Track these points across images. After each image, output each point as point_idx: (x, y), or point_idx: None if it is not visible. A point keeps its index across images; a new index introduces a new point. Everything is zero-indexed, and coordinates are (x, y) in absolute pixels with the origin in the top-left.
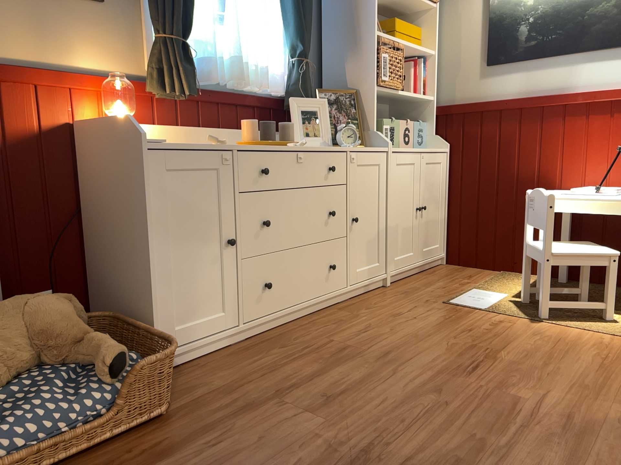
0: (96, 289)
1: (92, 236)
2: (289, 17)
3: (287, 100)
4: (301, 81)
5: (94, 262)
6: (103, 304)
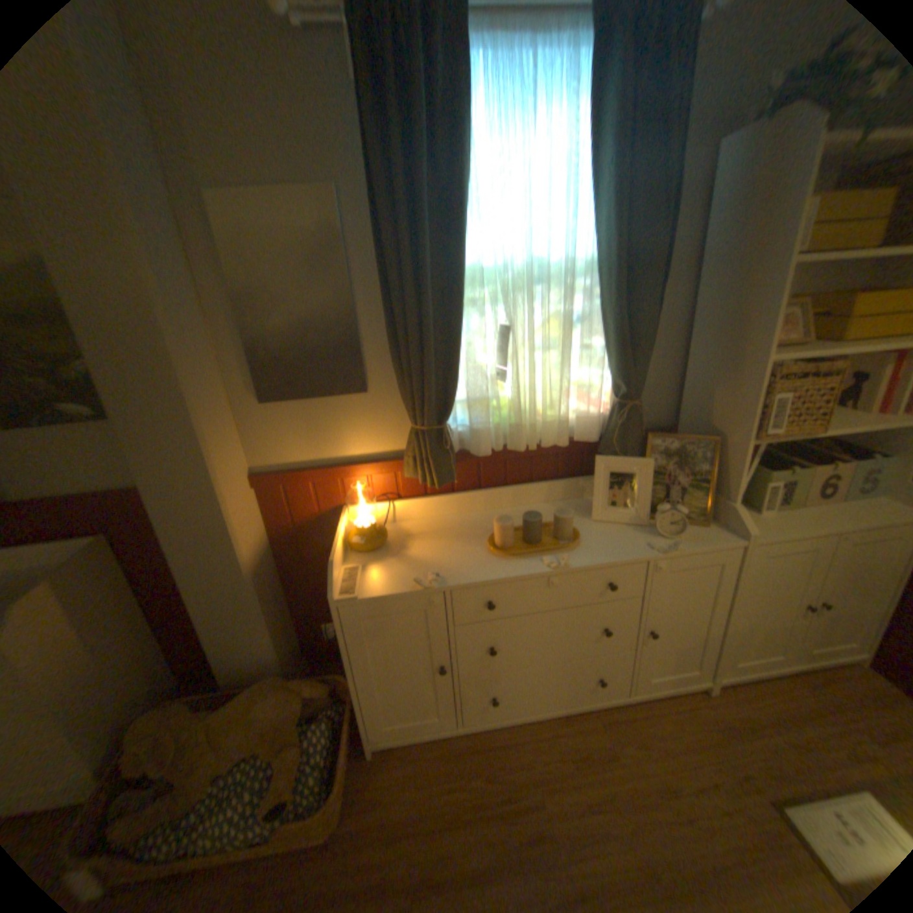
0: None
1: None
2: (611, 345)
3: (602, 446)
4: (619, 430)
5: None
6: None
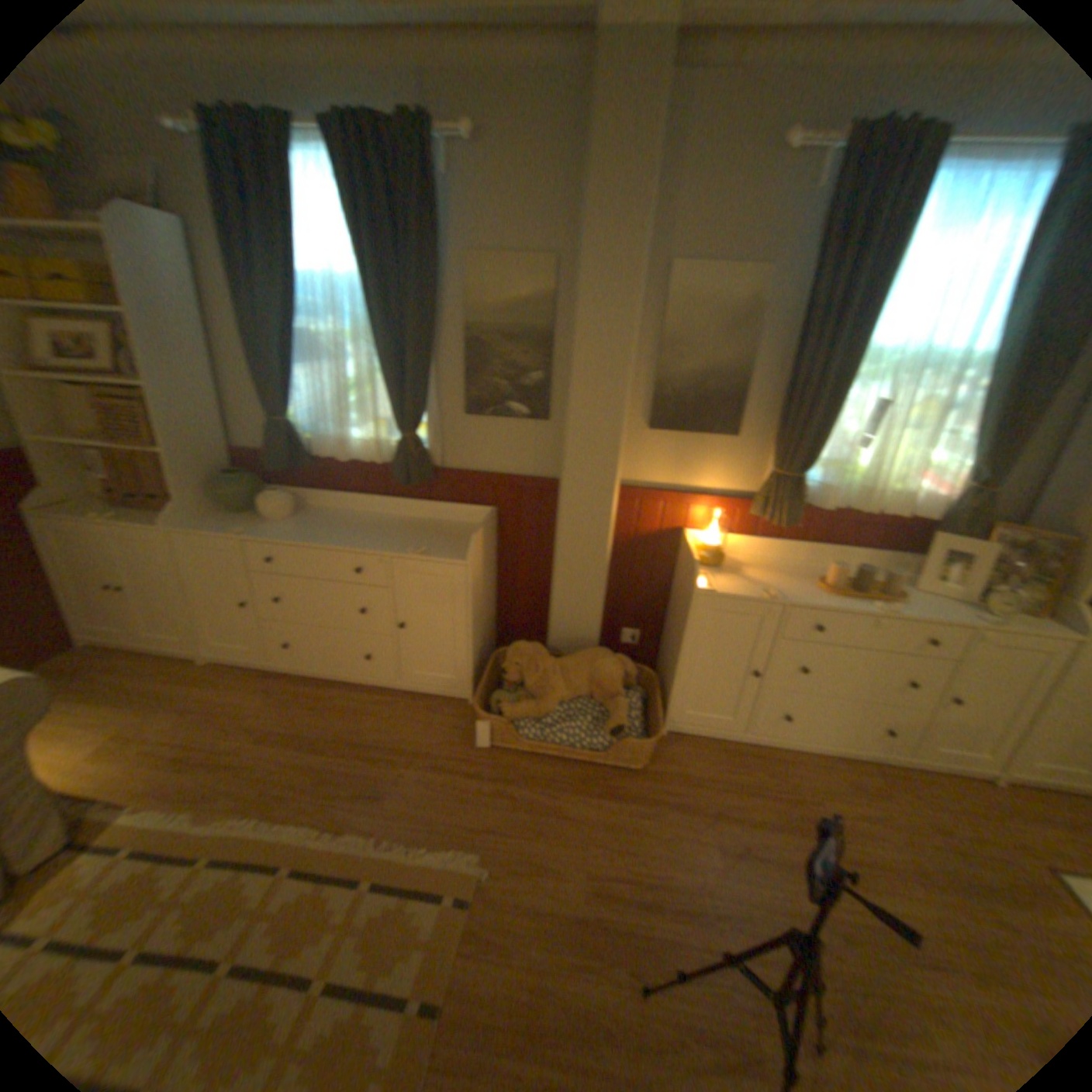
0: (663, 644)
1: (670, 610)
2: (984, 436)
3: (942, 528)
4: (969, 515)
5: (667, 627)
6: (662, 658)
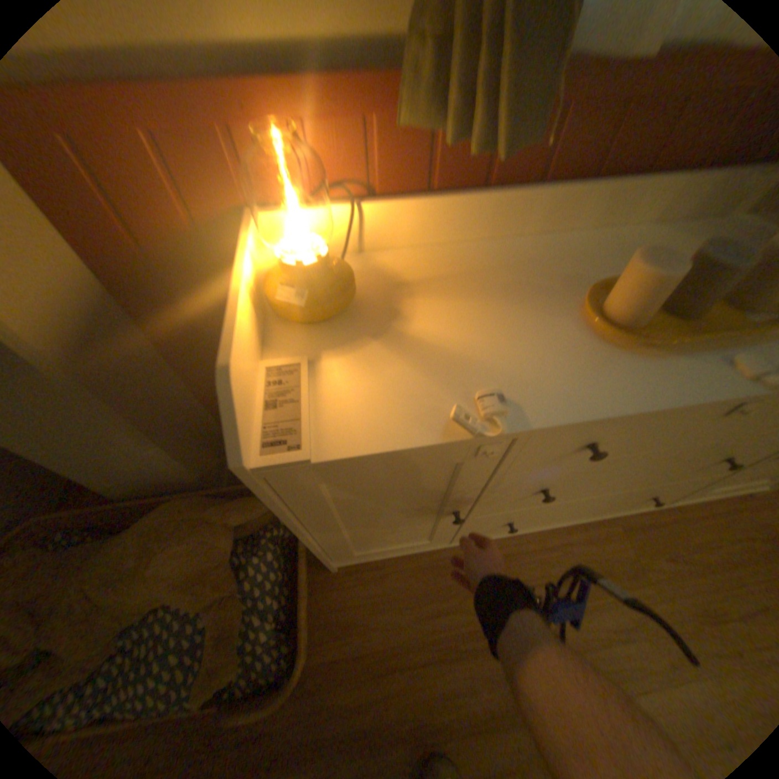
0: None
1: None
2: None
3: None
4: None
5: None
6: None
